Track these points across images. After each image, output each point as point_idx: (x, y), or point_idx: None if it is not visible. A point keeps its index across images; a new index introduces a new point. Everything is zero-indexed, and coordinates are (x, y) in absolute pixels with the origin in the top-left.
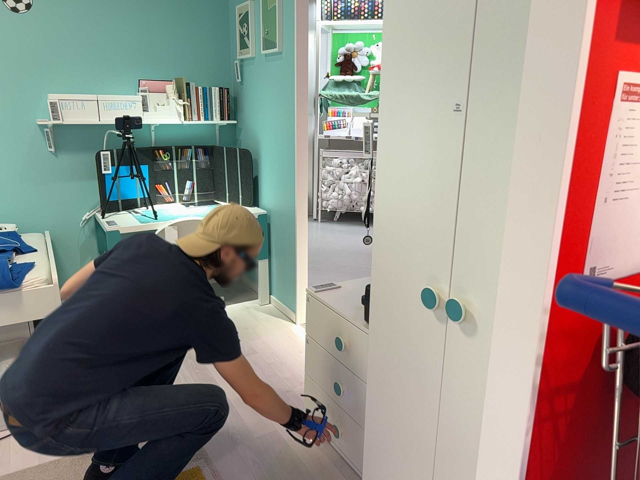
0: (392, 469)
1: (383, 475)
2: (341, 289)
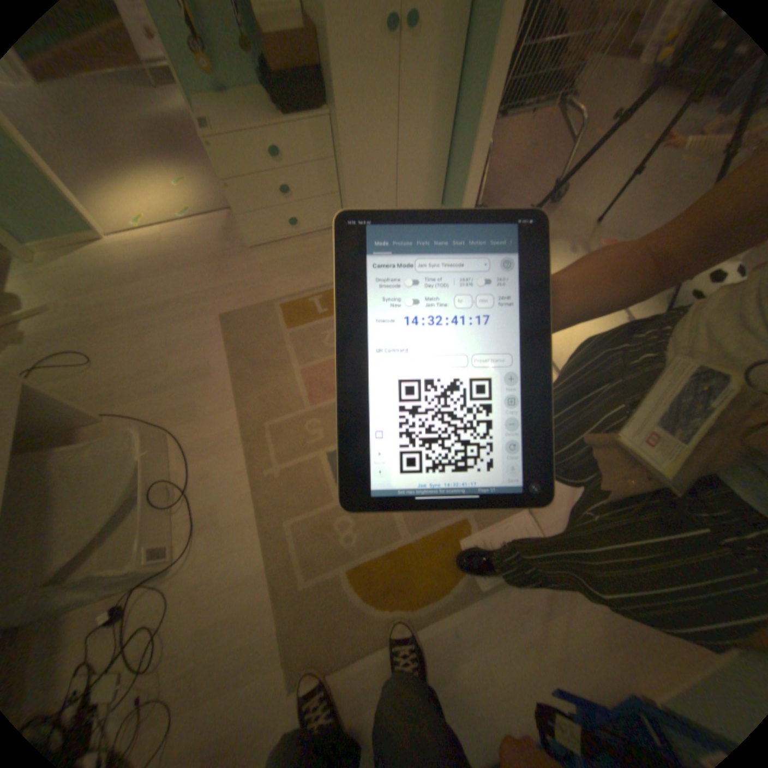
0: (367, 181)
1: (361, 192)
2: (212, 118)
